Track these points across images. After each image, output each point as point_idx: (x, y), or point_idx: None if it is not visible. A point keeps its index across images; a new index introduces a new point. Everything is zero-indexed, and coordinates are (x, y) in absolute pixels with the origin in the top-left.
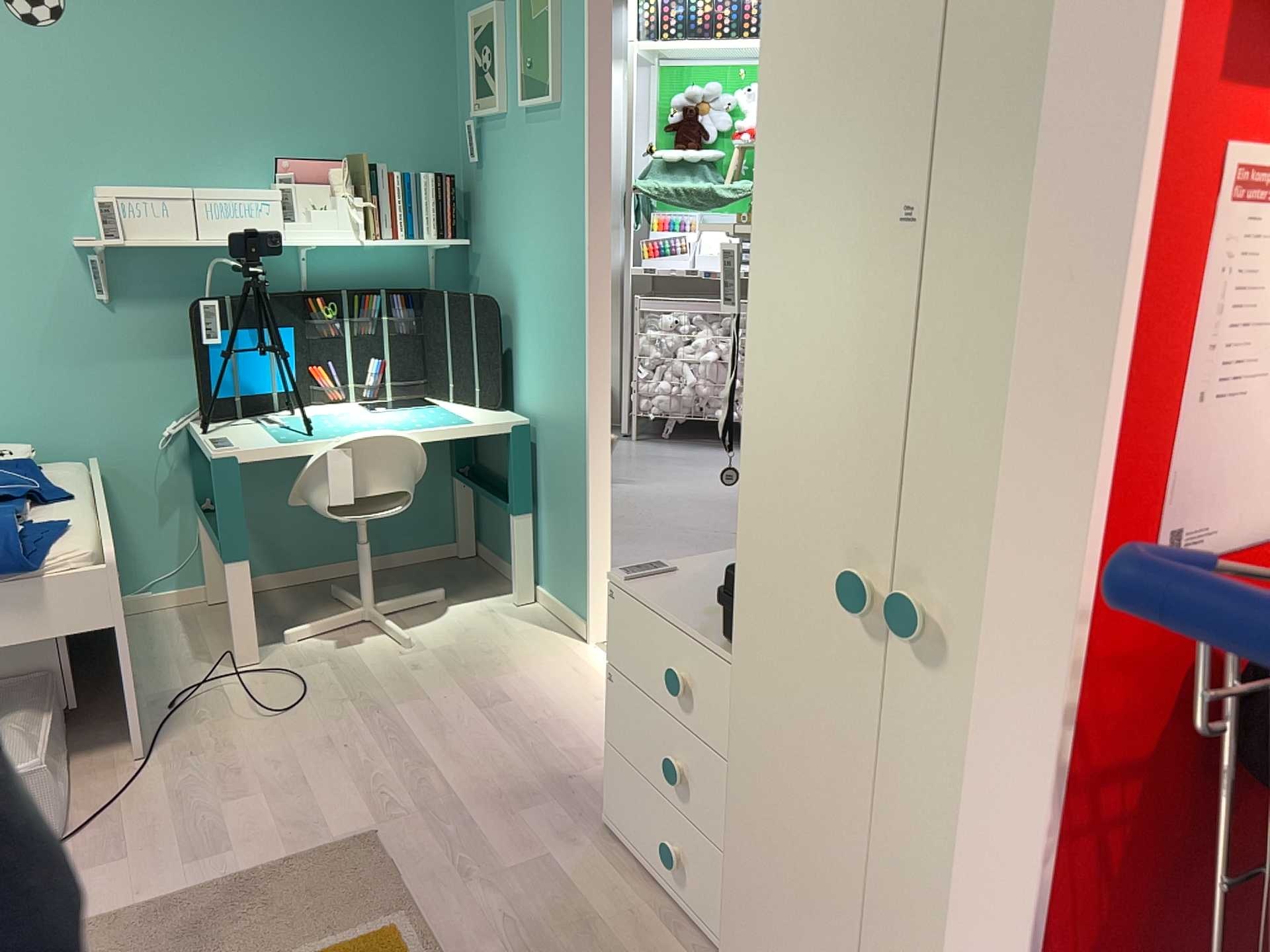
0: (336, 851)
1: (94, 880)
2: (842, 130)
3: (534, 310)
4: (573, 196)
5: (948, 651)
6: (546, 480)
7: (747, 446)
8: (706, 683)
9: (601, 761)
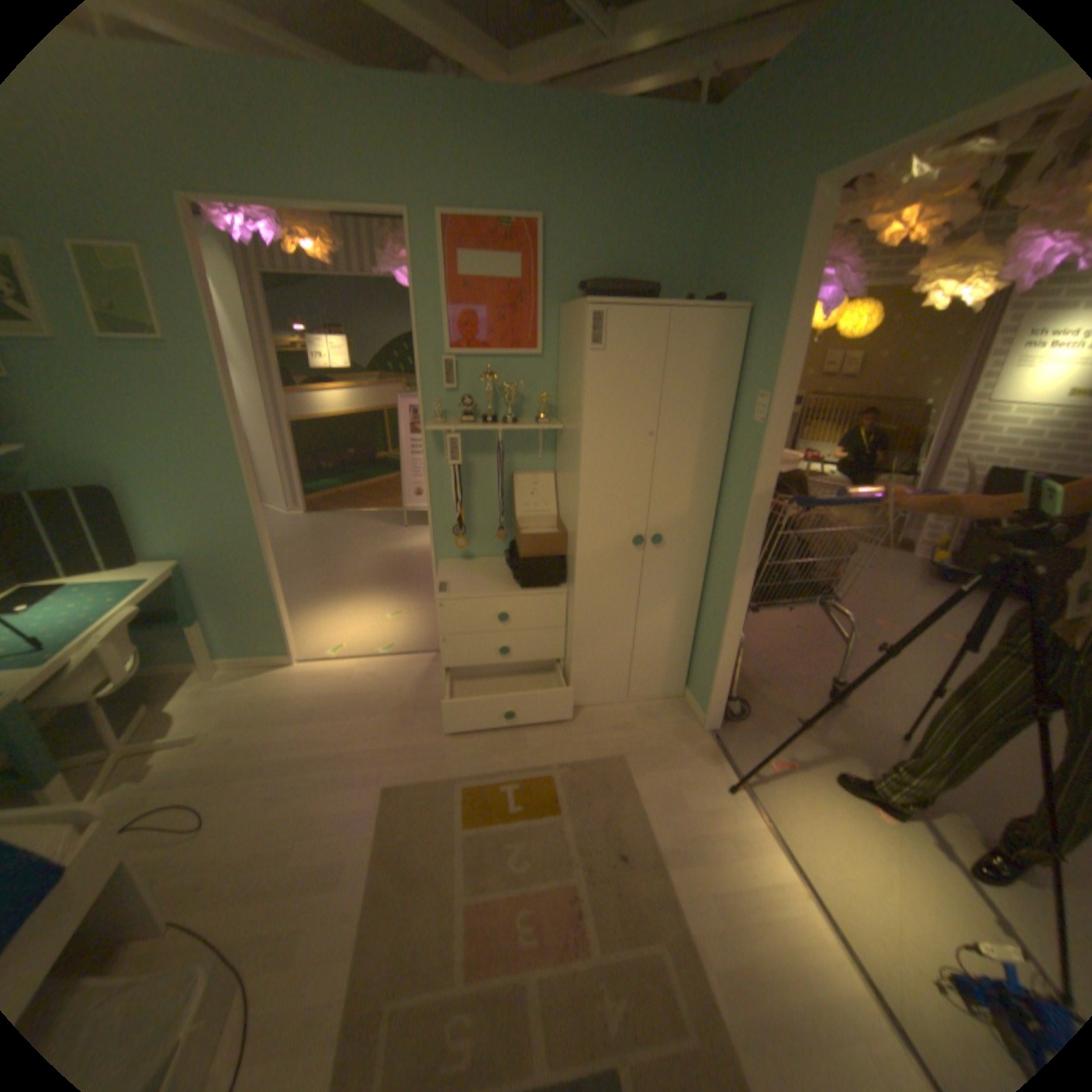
0: (388, 807)
1: (310, 953)
2: (625, 412)
3: (155, 488)
4: (203, 406)
5: (664, 544)
6: (206, 594)
7: (580, 514)
8: (517, 609)
9: (400, 692)
